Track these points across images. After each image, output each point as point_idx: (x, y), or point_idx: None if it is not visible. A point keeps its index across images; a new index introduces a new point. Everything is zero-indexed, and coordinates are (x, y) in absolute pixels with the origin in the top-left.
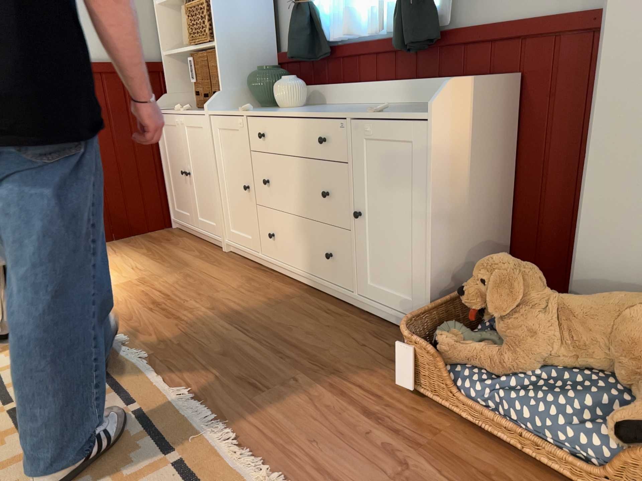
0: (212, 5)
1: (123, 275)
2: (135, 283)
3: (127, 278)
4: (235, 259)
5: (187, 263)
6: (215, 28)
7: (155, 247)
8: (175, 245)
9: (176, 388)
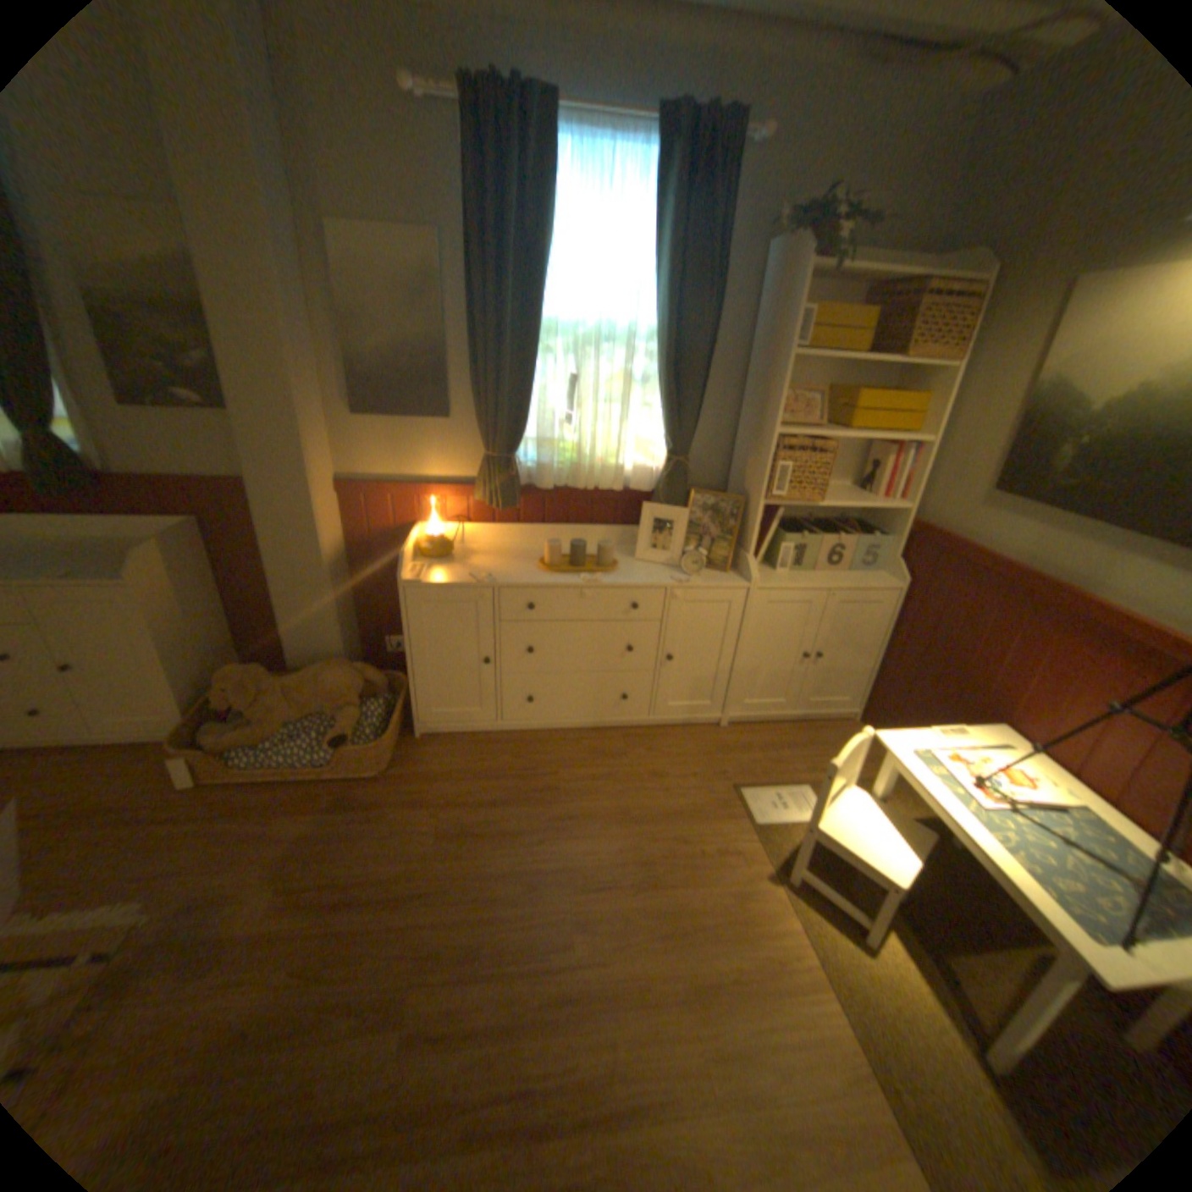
0: None
1: None
2: None
3: None
4: None
5: None
6: None
7: None
8: None
9: None
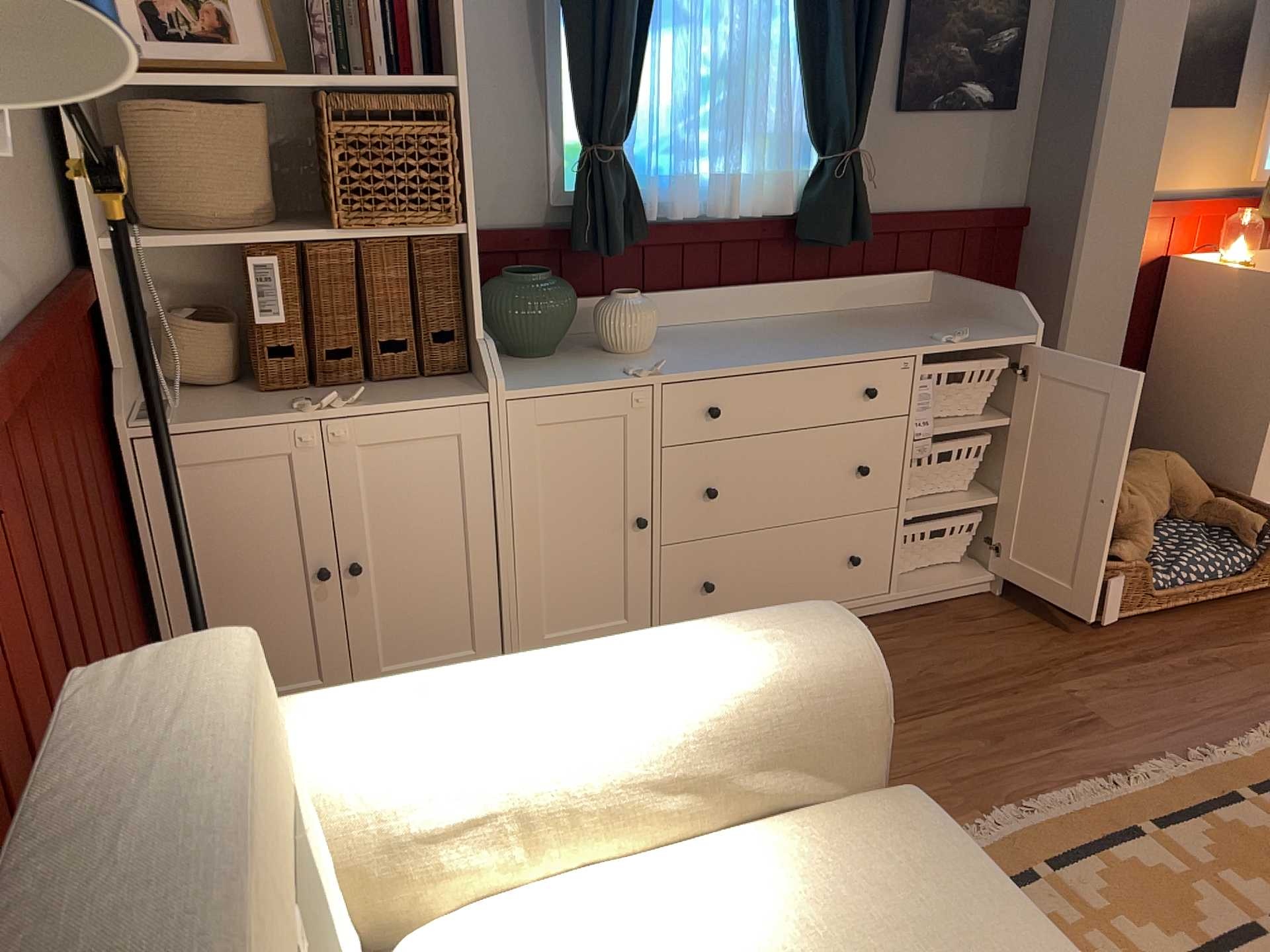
0: (465, 139)
1: None
2: None
3: None
4: None
5: None
6: (469, 192)
7: None
8: None
9: (1092, 789)
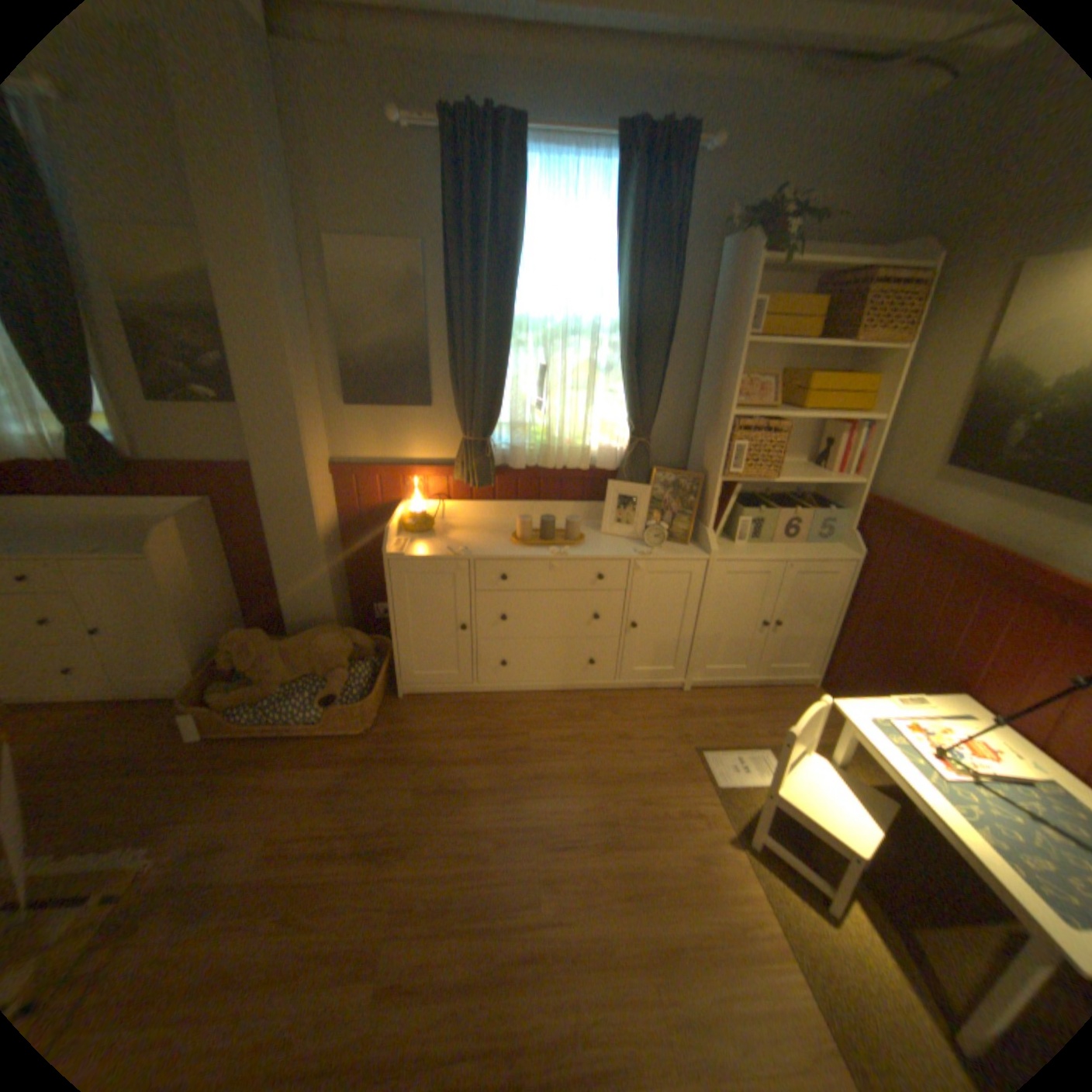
0: None
1: None
2: None
3: None
4: None
5: None
6: None
7: None
8: None
9: None
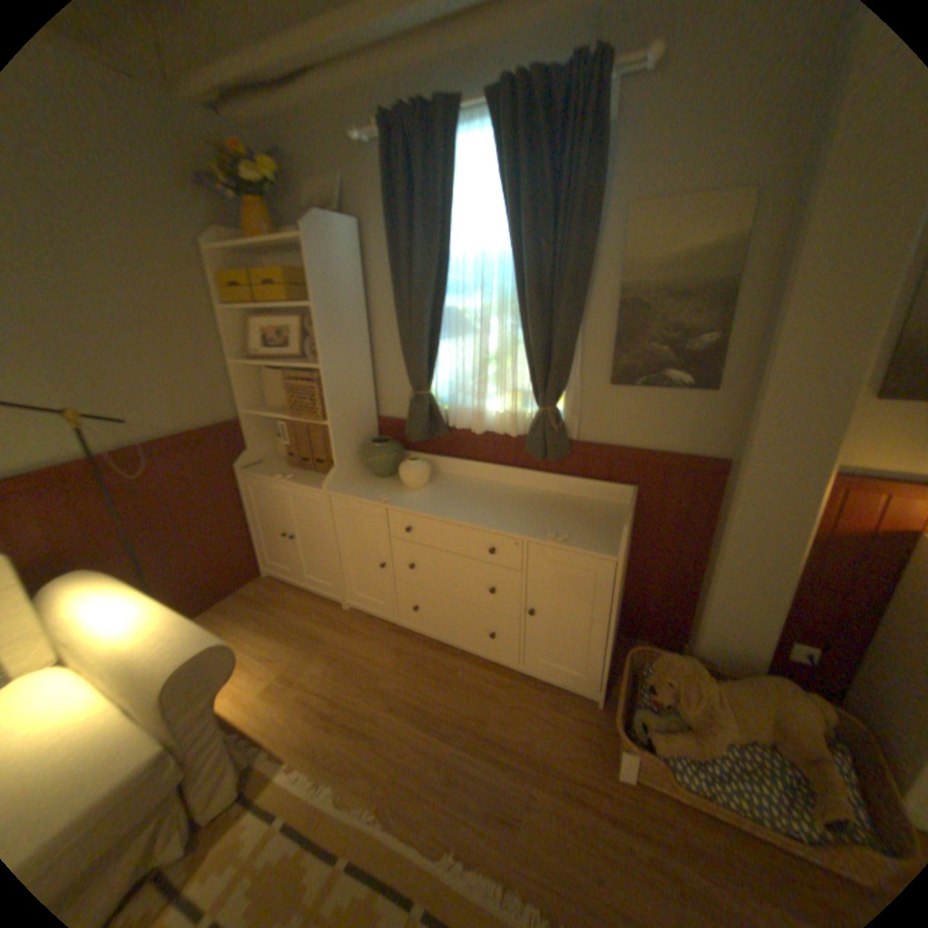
0: (324, 388)
1: (253, 677)
2: (277, 688)
3: (261, 680)
4: (363, 620)
5: (316, 637)
6: (327, 409)
7: (261, 616)
8: (282, 607)
9: (438, 859)
